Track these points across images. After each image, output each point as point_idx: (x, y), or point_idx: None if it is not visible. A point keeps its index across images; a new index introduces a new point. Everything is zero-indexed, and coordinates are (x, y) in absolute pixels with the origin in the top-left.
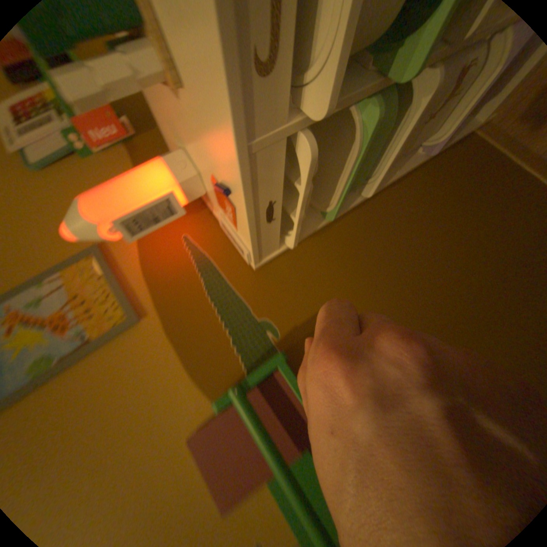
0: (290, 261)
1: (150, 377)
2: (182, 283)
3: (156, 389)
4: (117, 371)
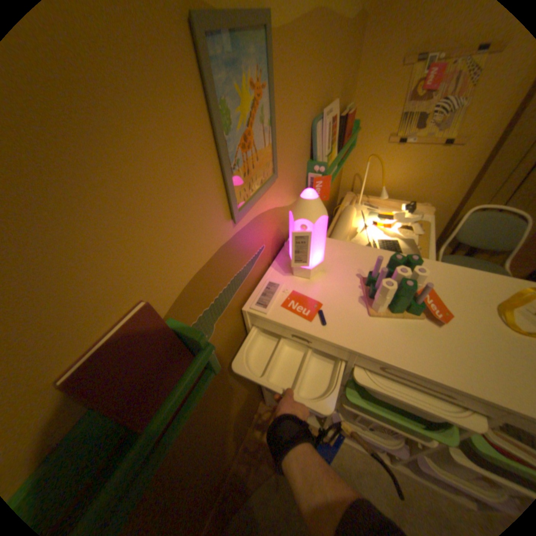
0: (239, 328)
1: (195, 235)
2: (245, 249)
3: (185, 244)
4: (204, 198)
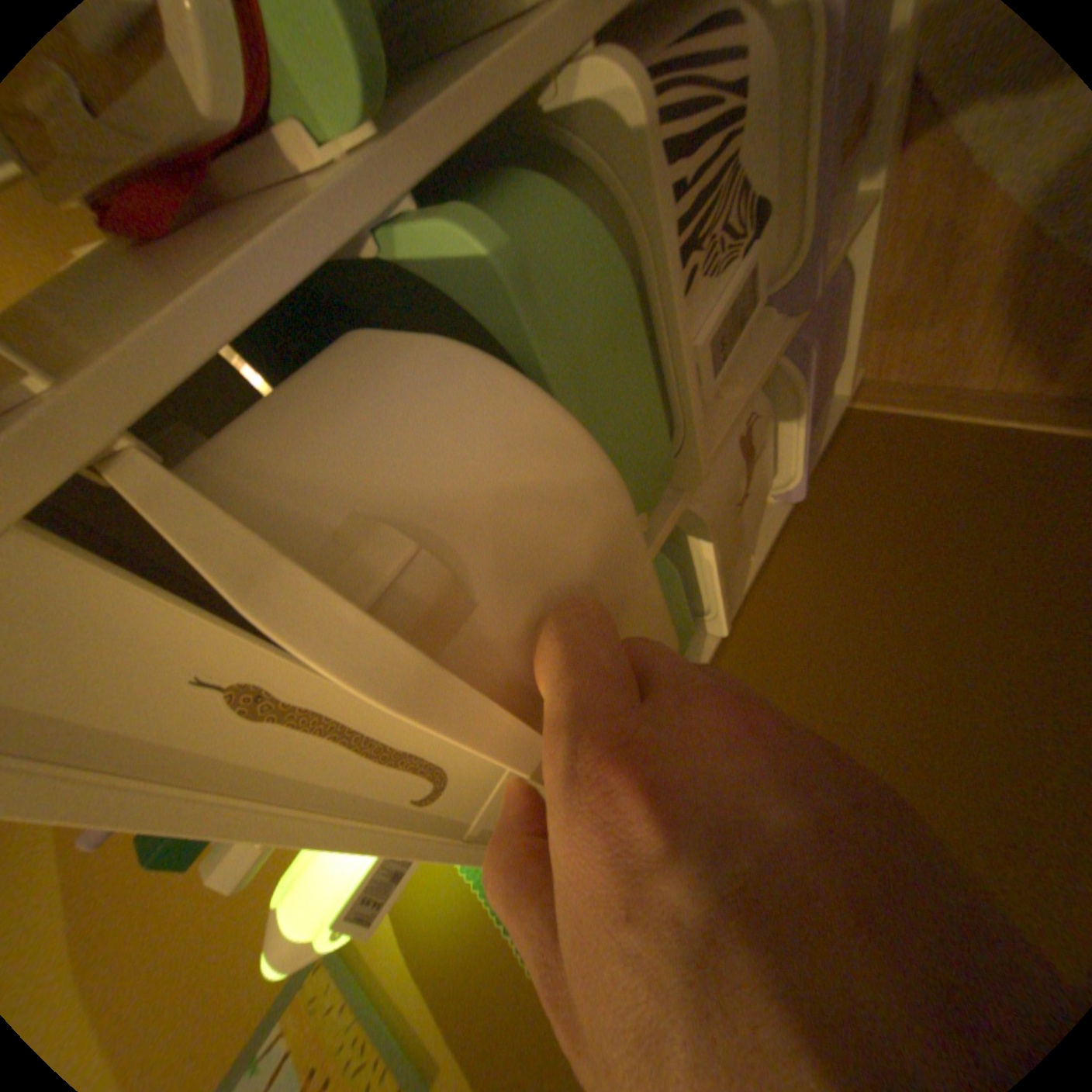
0: None
1: None
2: (479, 964)
3: None
4: None
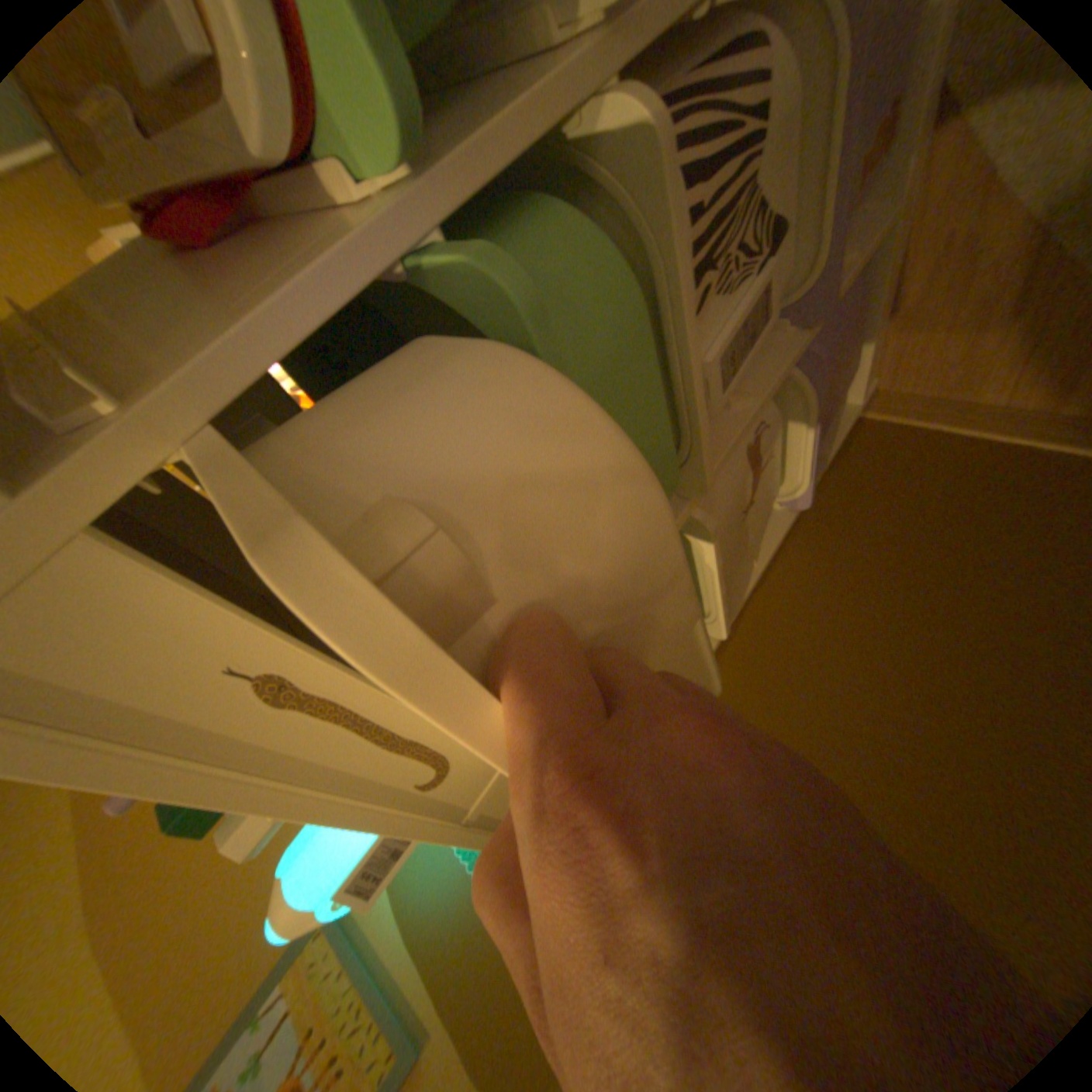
0: None
1: None
2: (470, 941)
3: None
4: None
